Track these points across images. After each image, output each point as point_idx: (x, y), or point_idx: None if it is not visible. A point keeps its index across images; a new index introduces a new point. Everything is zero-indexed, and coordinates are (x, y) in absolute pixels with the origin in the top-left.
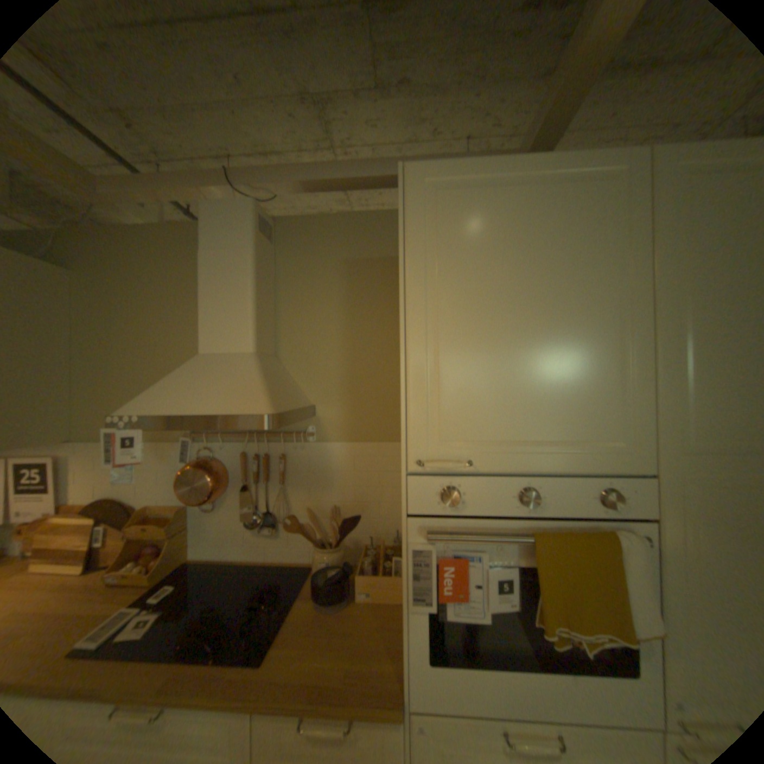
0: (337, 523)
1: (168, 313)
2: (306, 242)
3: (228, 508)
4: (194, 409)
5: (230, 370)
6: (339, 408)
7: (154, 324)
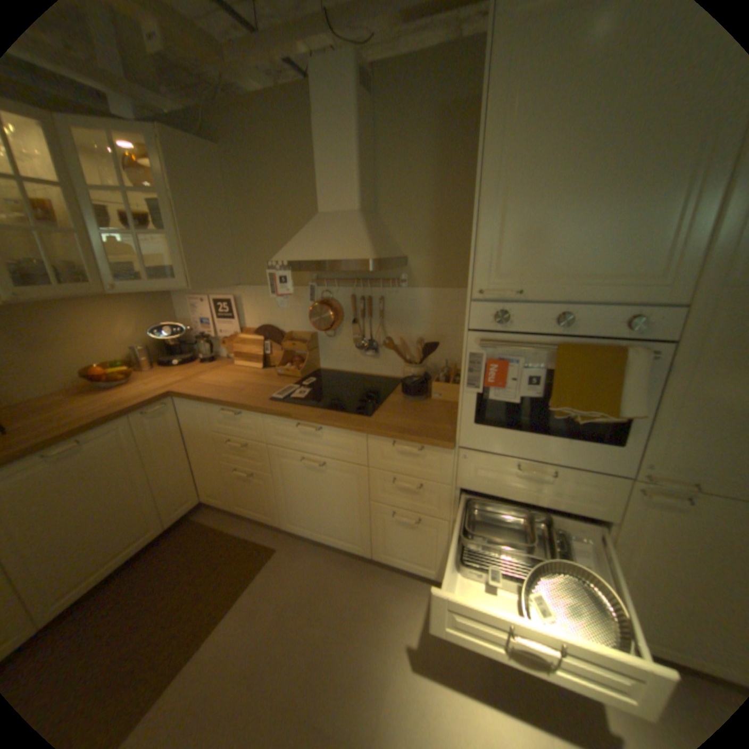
0: (421, 350)
1: (291, 177)
2: (401, 88)
3: (345, 335)
4: (321, 256)
5: (342, 225)
6: (427, 258)
7: (281, 189)
